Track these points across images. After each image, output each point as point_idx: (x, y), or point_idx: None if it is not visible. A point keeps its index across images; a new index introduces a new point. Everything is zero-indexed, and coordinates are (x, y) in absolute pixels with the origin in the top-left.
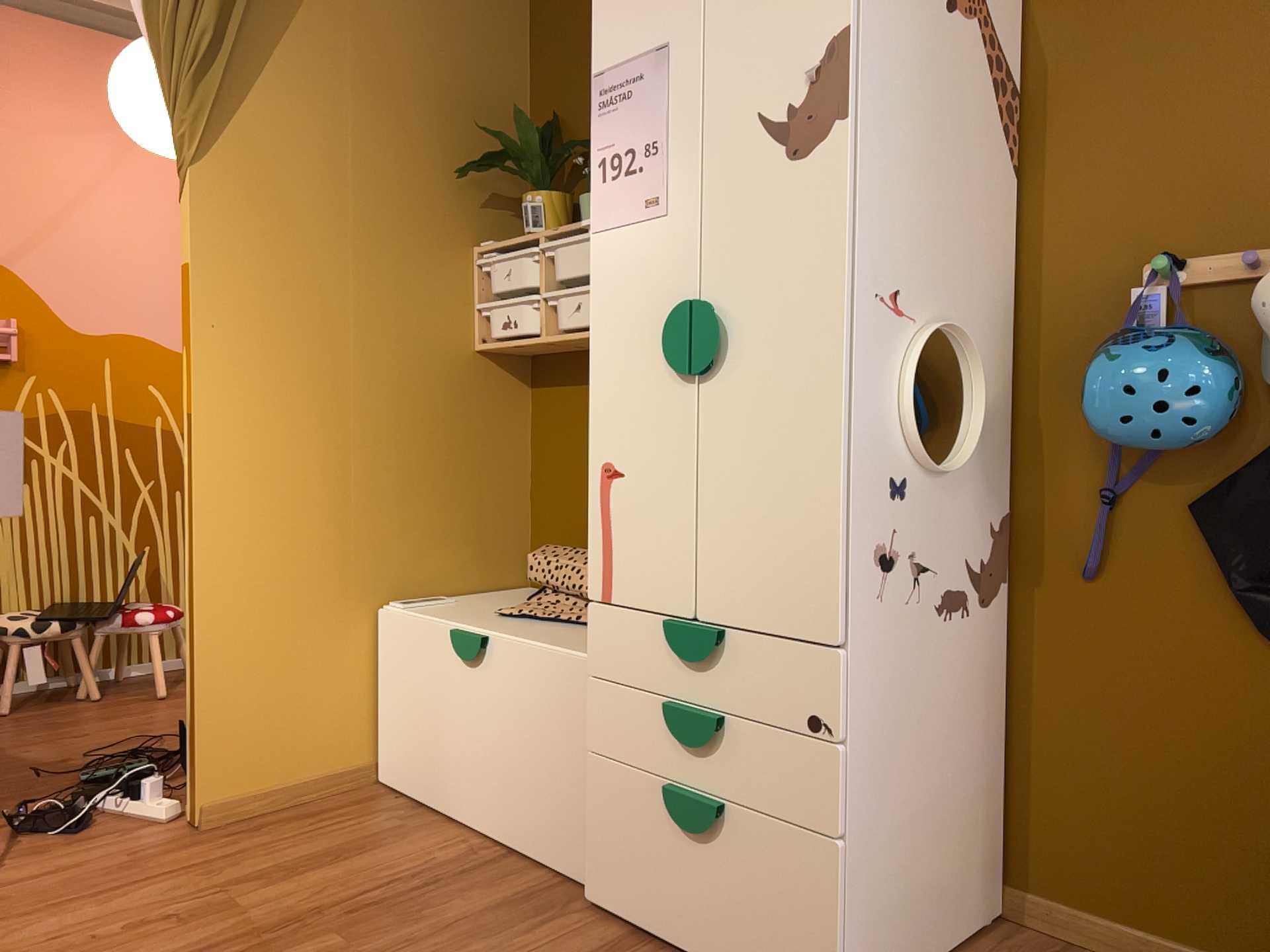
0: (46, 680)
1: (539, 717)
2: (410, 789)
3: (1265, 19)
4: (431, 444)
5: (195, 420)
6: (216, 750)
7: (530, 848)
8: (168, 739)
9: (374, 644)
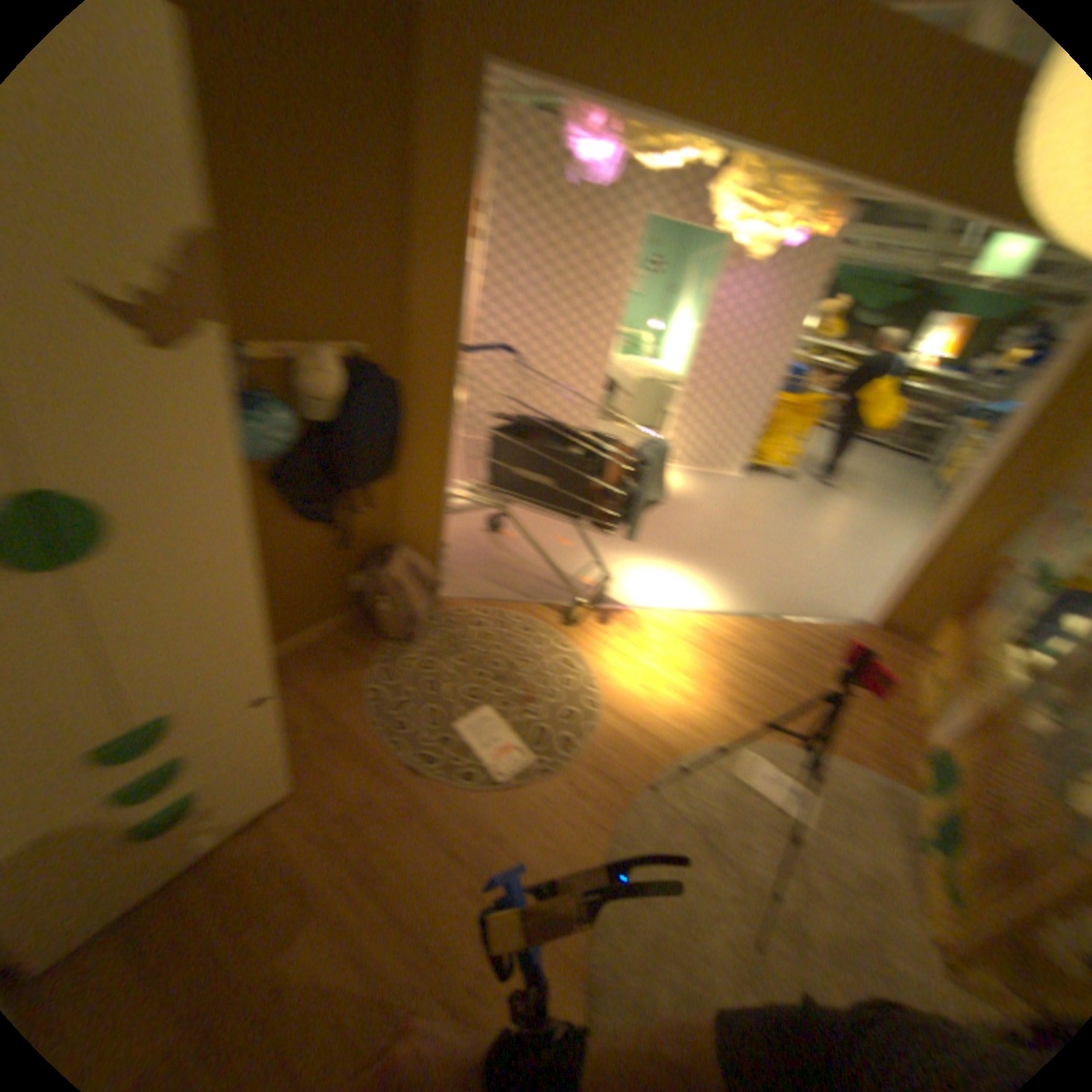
0: None
1: None
2: None
3: (274, 196)
4: None
5: None
6: None
7: None
8: None
9: None
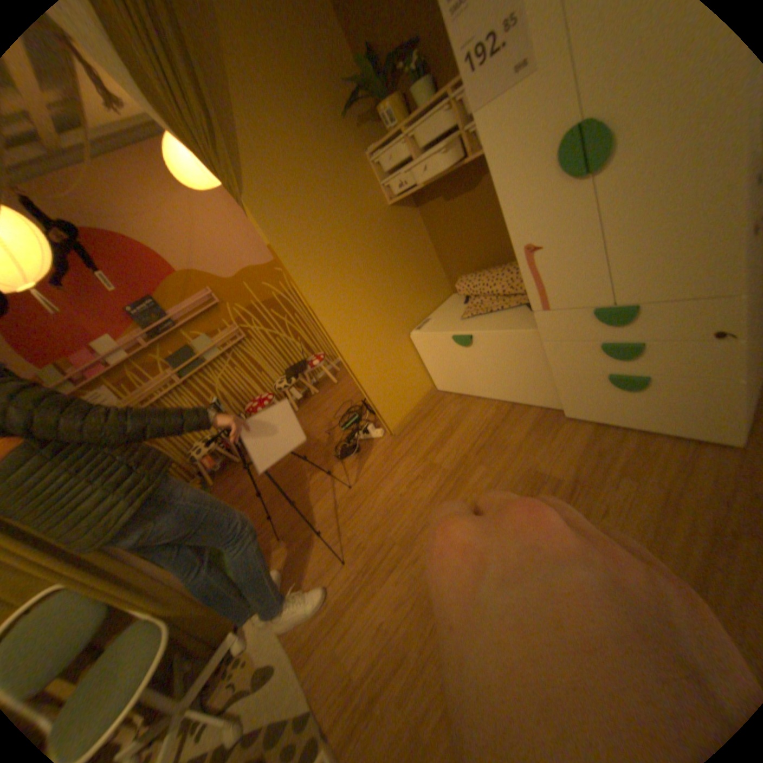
0: (301, 395)
1: (513, 356)
2: (454, 389)
3: None
4: (394, 258)
5: (312, 307)
6: (386, 410)
7: (524, 399)
8: (353, 399)
9: (413, 346)
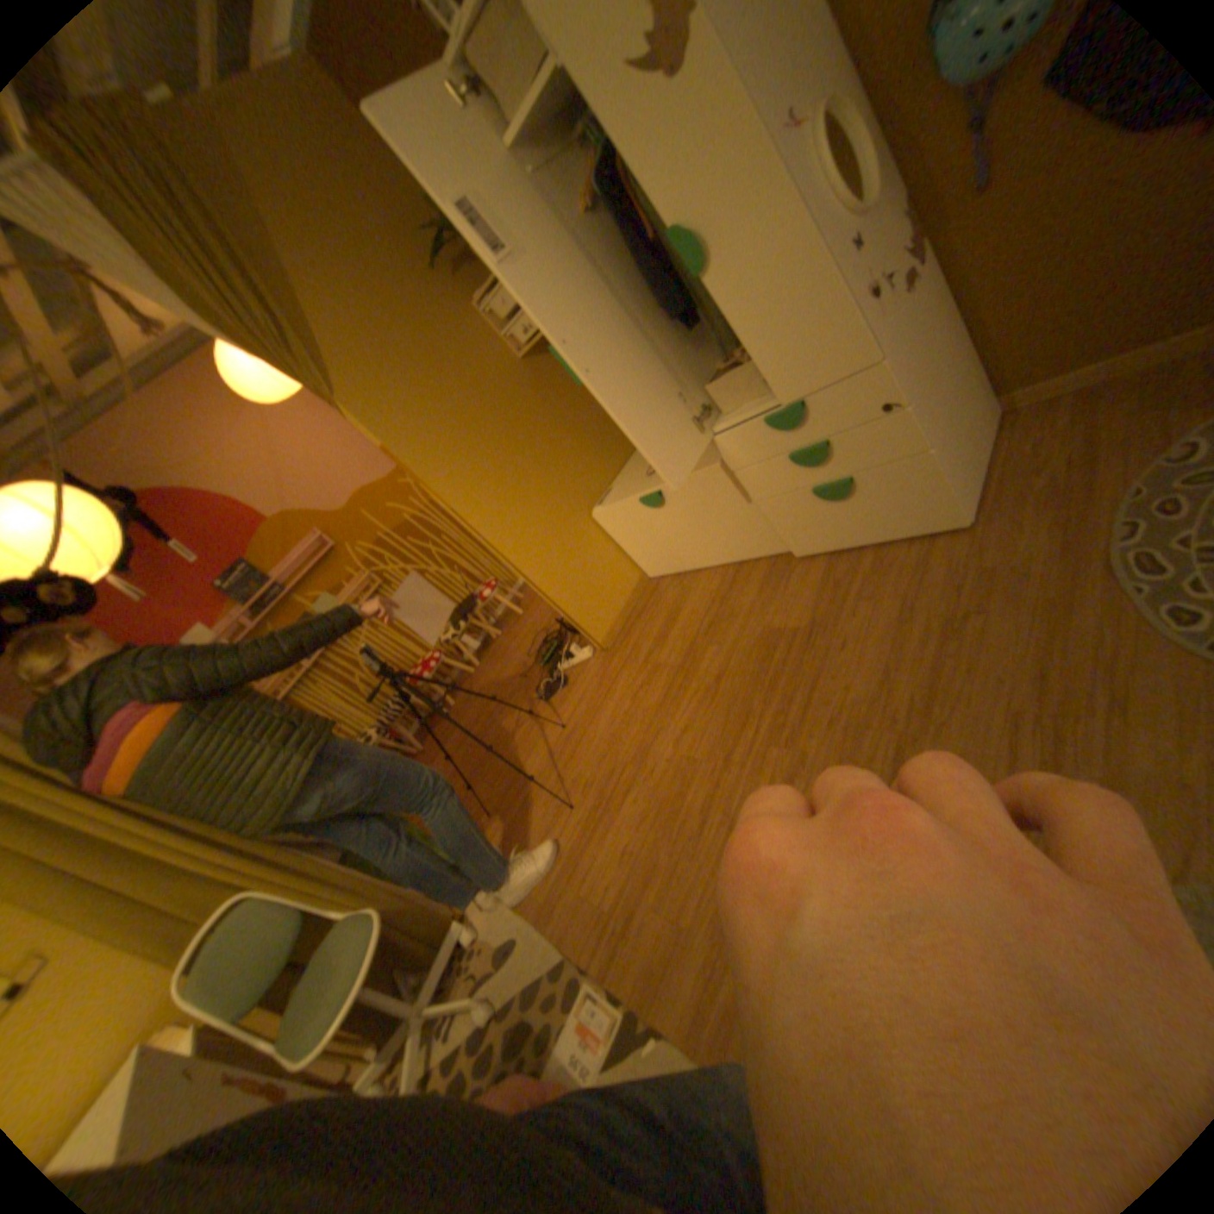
0: (479, 642)
1: (715, 502)
2: (669, 569)
3: None
4: (544, 423)
5: (455, 508)
6: (588, 618)
7: (749, 553)
8: (549, 626)
9: (602, 529)
